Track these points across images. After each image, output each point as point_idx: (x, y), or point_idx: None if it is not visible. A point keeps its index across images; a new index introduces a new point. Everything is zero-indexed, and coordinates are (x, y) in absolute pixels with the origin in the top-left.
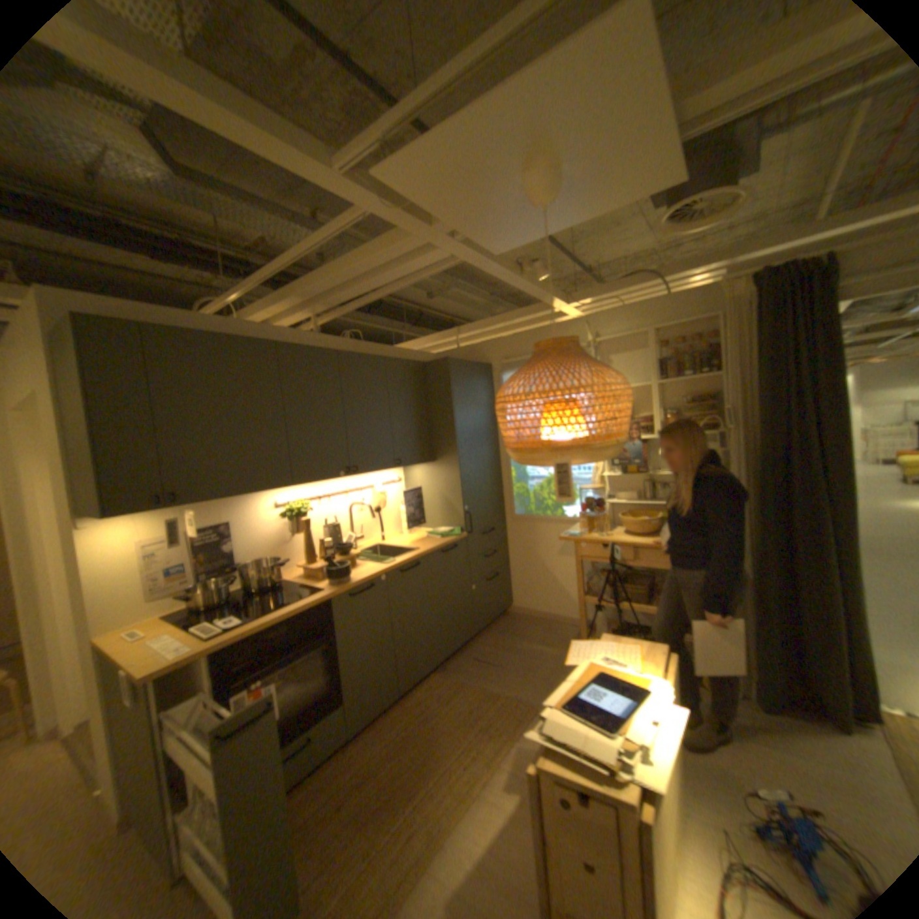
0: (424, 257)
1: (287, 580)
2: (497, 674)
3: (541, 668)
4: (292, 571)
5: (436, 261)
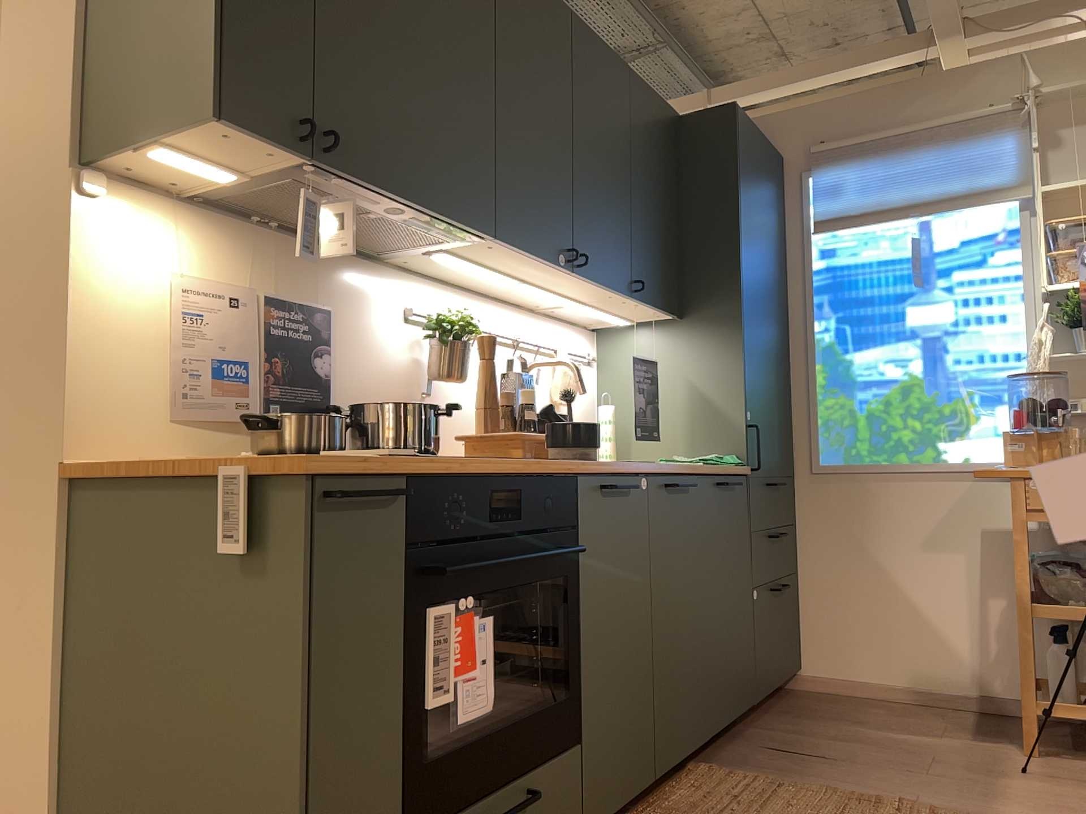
0: None
1: None
2: (840, 768)
3: (938, 762)
4: None
5: None
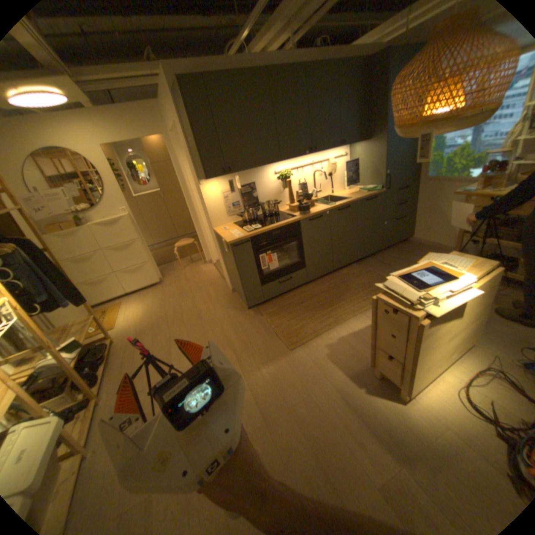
0: None
1: (281, 211)
2: (389, 269)
3: None
4: (283, 207)
5: None
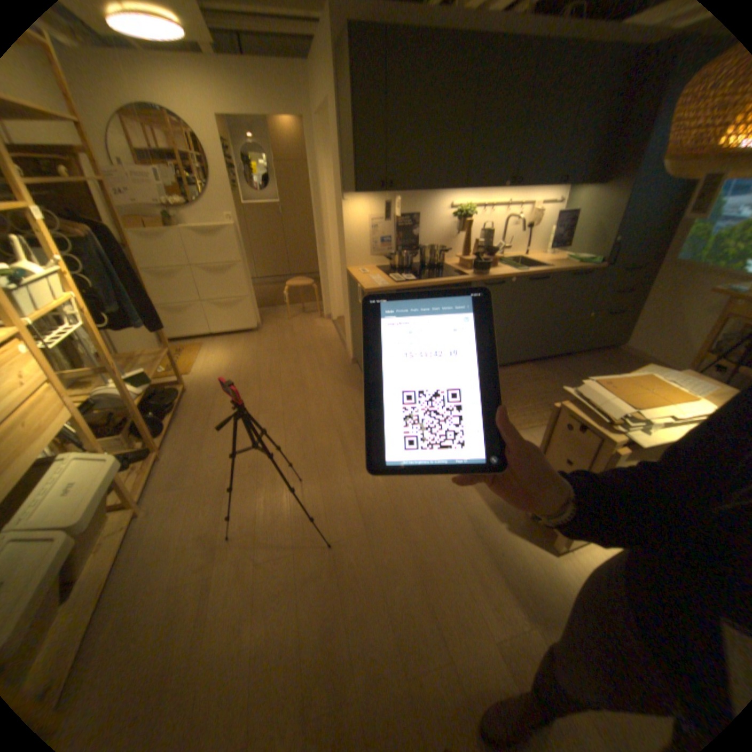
0: None
1: (446, 264)
2: (579, 381)
3: None
4: (451, 260)
5: None
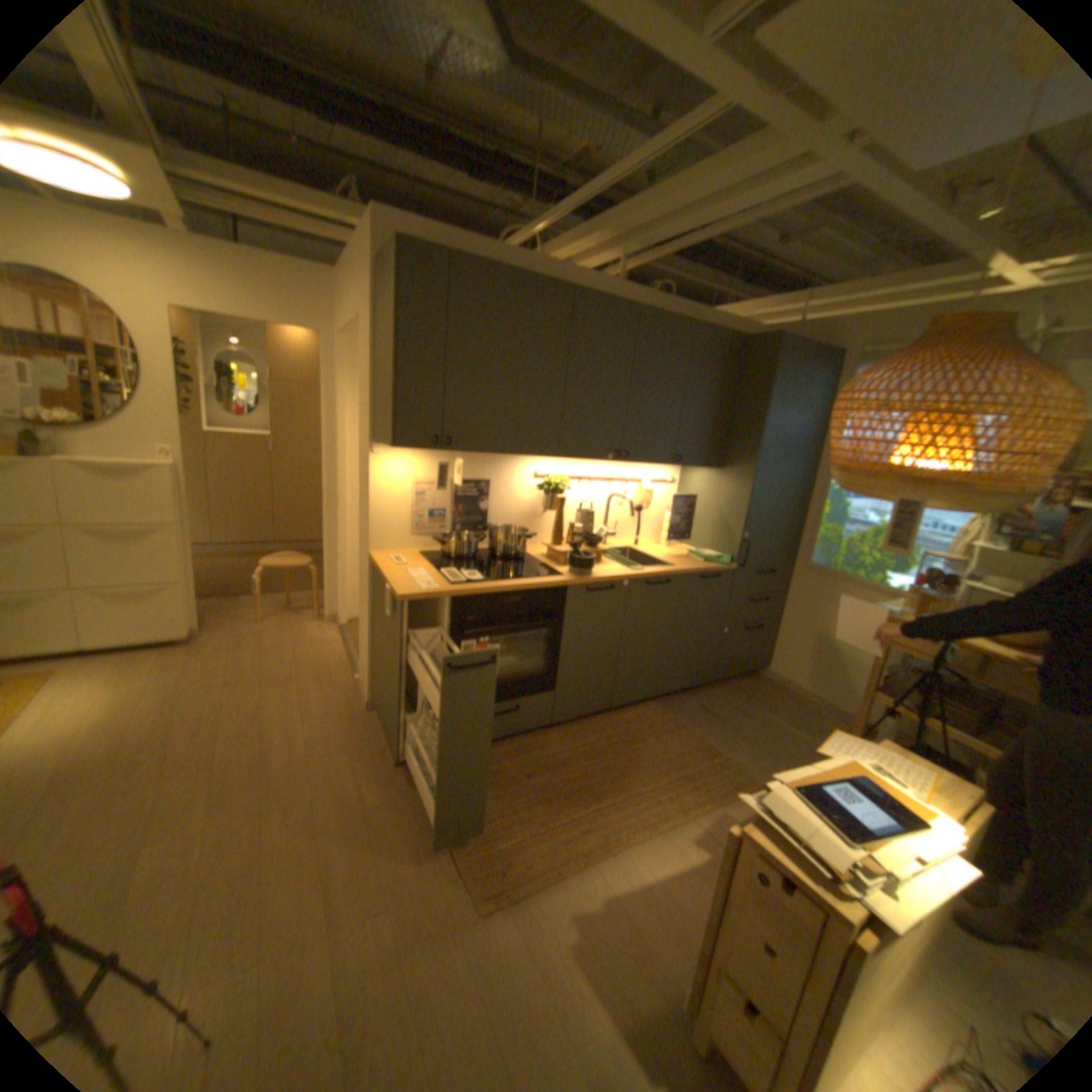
0: (793, 175)
1: (529, 554)
2: (724, 732)
3: (782, 749)
4: (535, 548)
5: (810, 181)
